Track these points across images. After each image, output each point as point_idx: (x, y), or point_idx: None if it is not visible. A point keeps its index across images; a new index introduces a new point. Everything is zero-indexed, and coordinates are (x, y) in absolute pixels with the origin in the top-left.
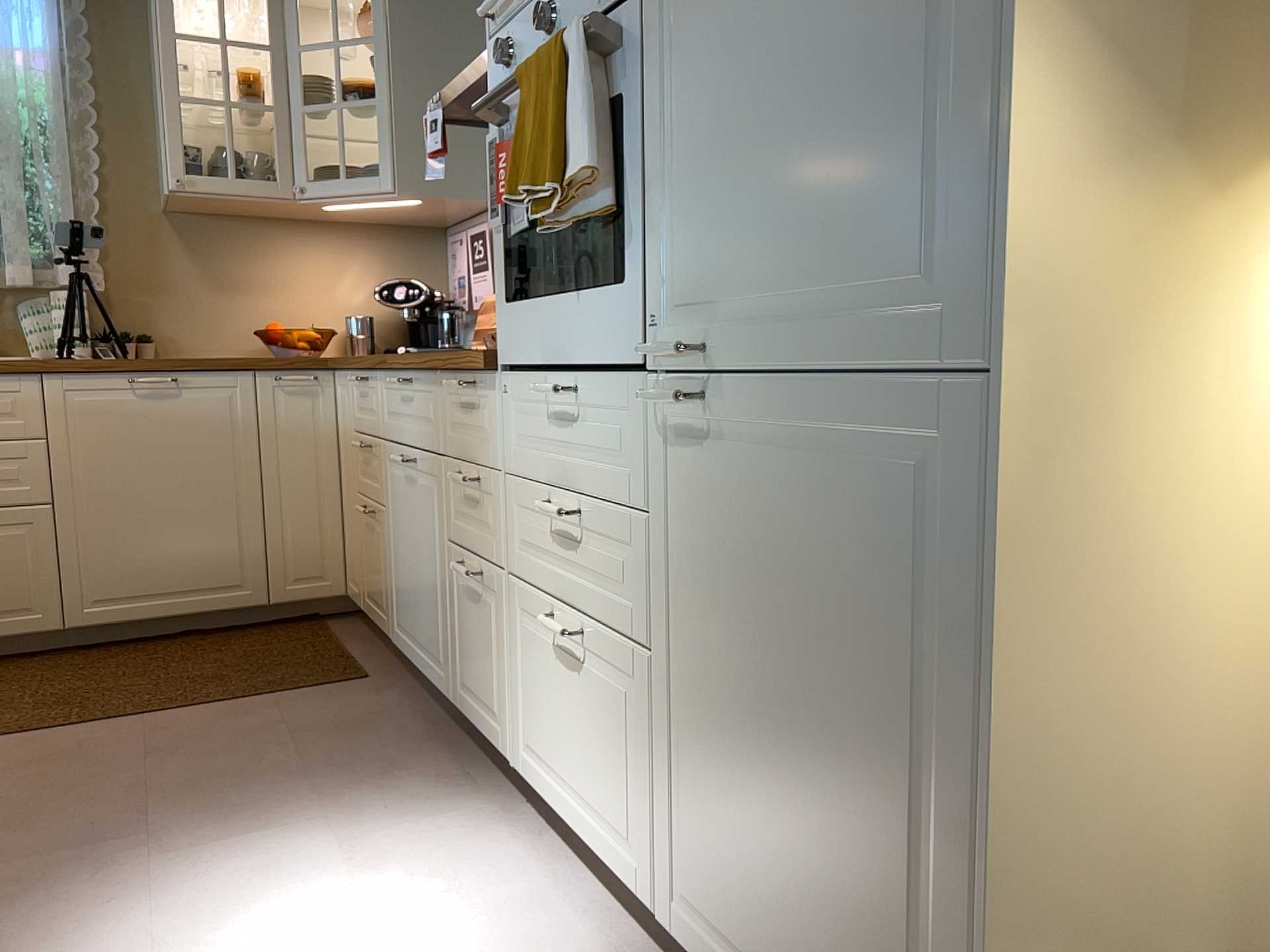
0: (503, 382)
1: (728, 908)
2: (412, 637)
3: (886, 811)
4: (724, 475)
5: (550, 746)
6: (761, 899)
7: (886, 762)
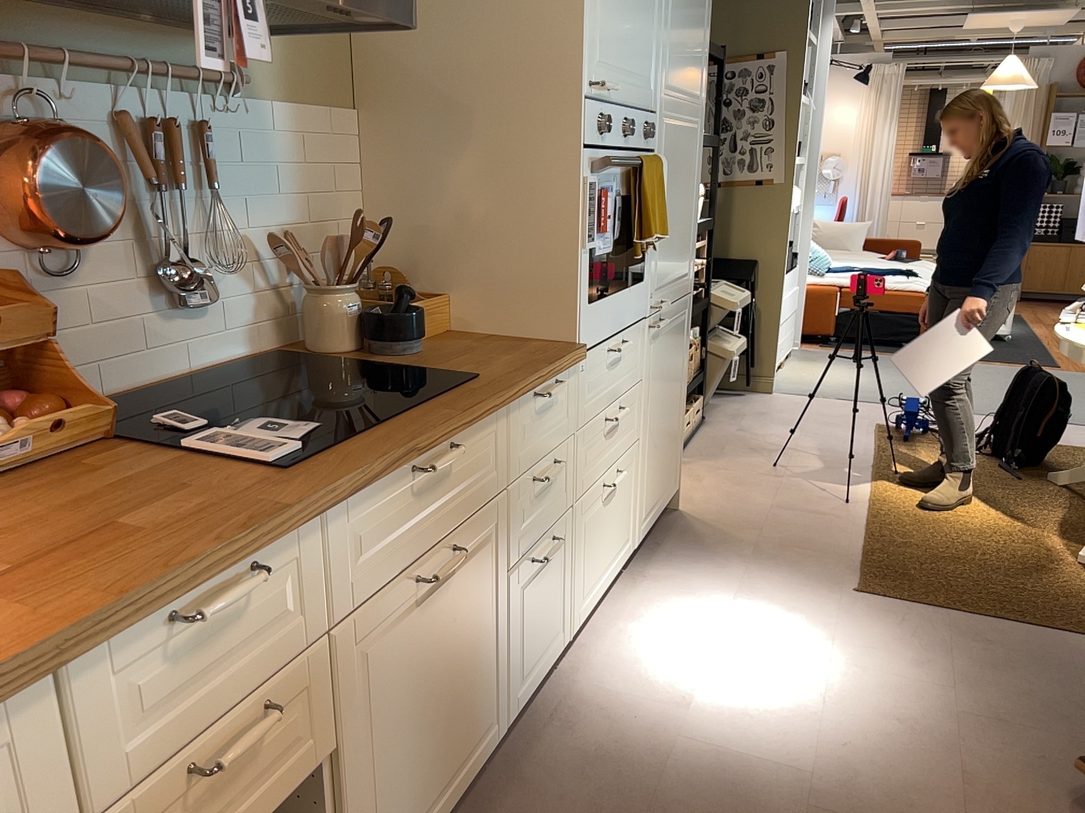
0: (579, 364)
1: (652, 496)
2: (423, 812)
3: (676, 407)
4: (661, 344)
5: (596, 566)
6: (658, 476)
7: (677, 395)
